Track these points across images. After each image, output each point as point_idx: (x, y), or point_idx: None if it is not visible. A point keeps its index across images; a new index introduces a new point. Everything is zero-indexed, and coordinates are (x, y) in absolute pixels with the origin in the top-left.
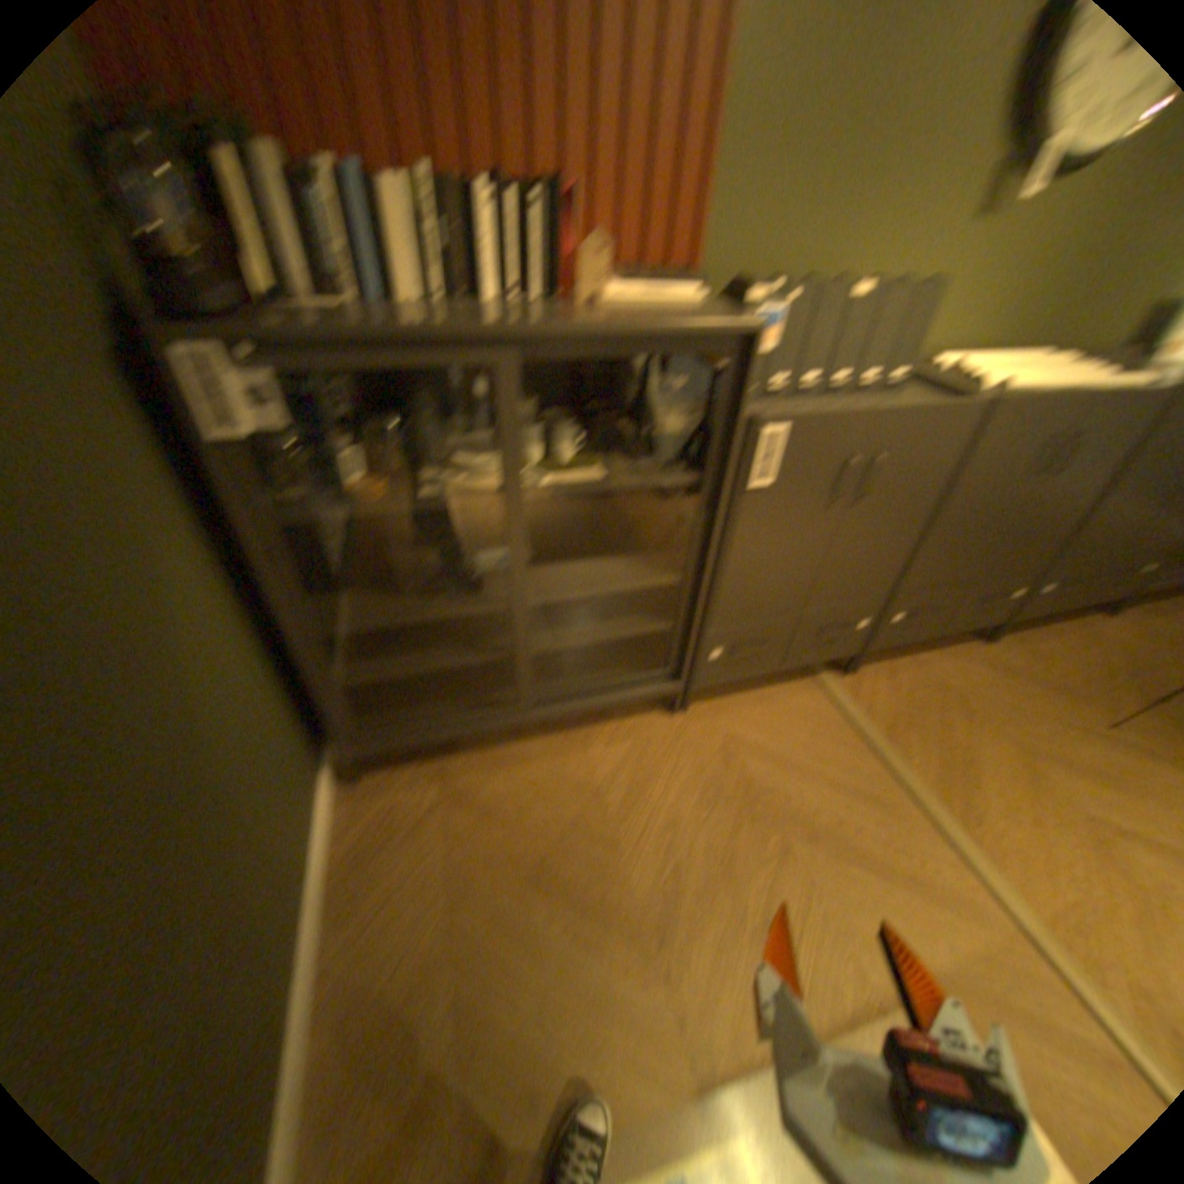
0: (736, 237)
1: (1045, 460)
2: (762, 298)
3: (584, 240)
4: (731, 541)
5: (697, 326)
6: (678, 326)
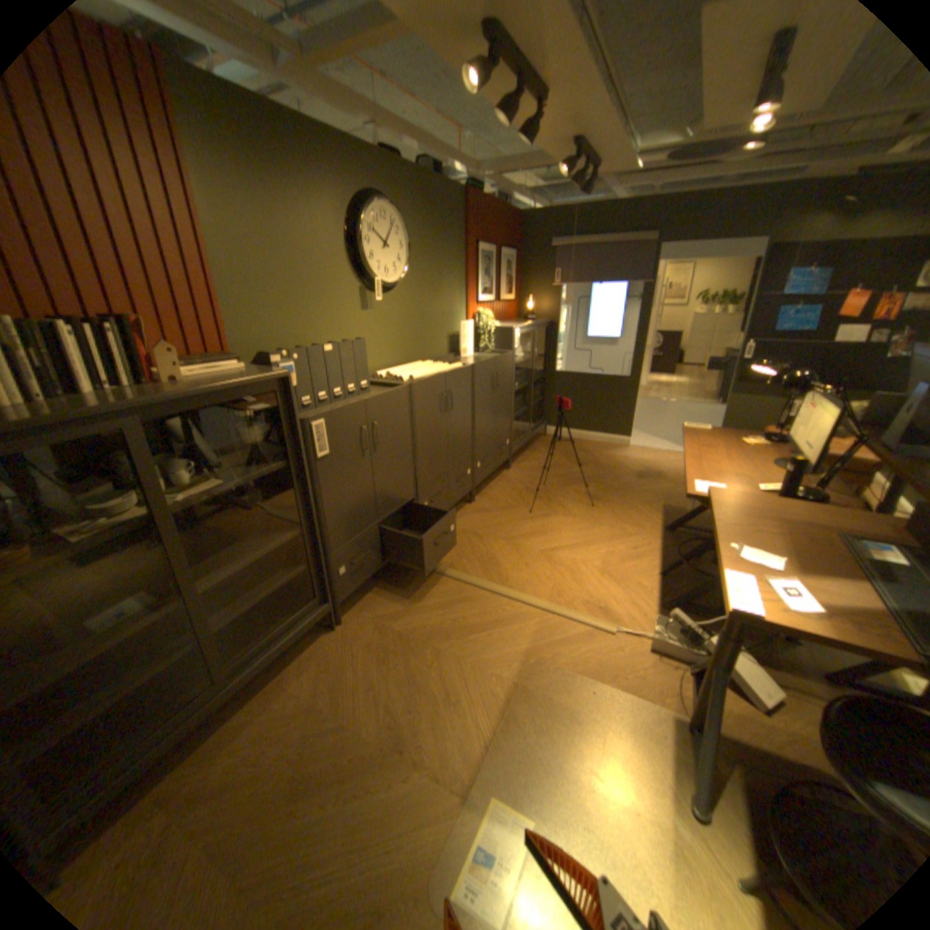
0: (246, 332)
1: (443, 406)
2: (280, 359)
3: (152, 345)
4: (321, 492)
5: (254, 378)
6: (244, 380)
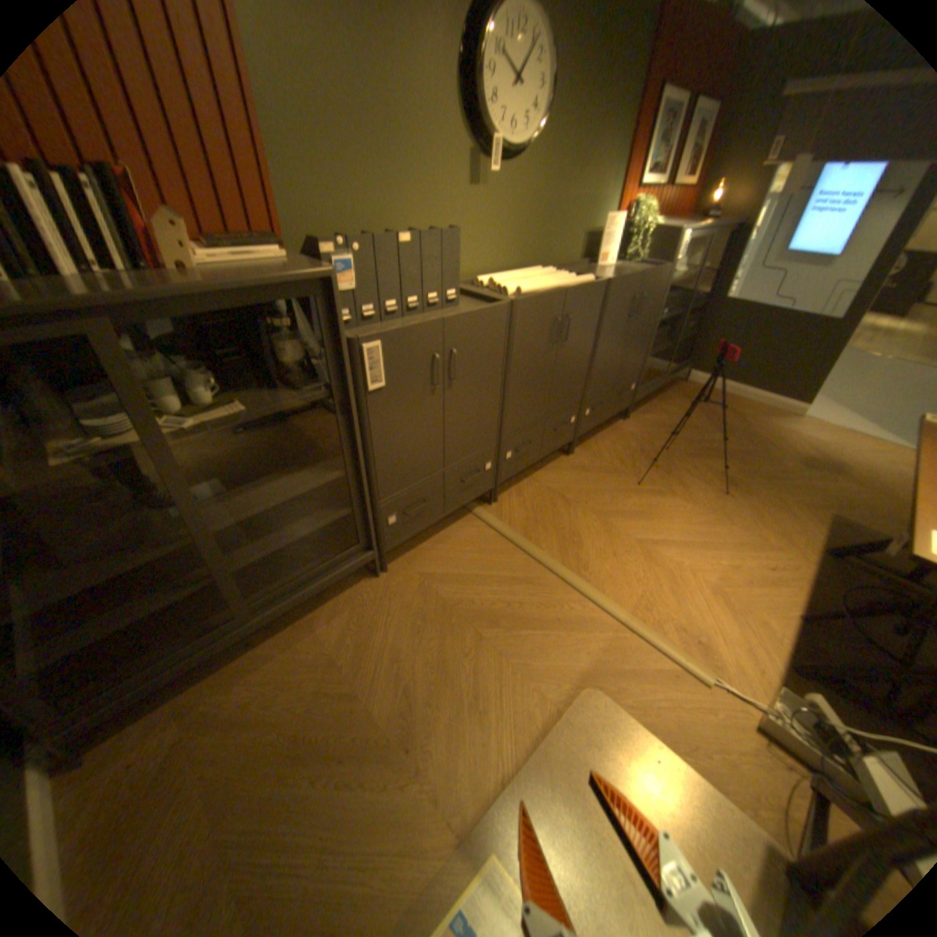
0: (305, 207)
1: (555, 335)
2: (333, 250)
3: (159, 215)
4: (371, 433)
5: (279, 276)
6: (263, 278)
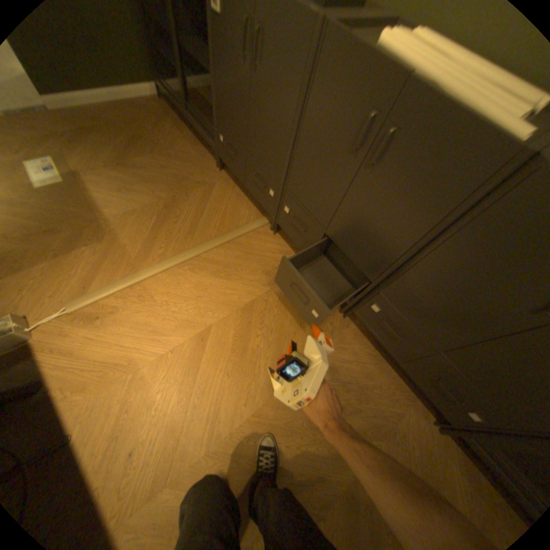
0: None
1: (364, 136)
2: None
3: None
4: (214, 51)
5: None
6: None
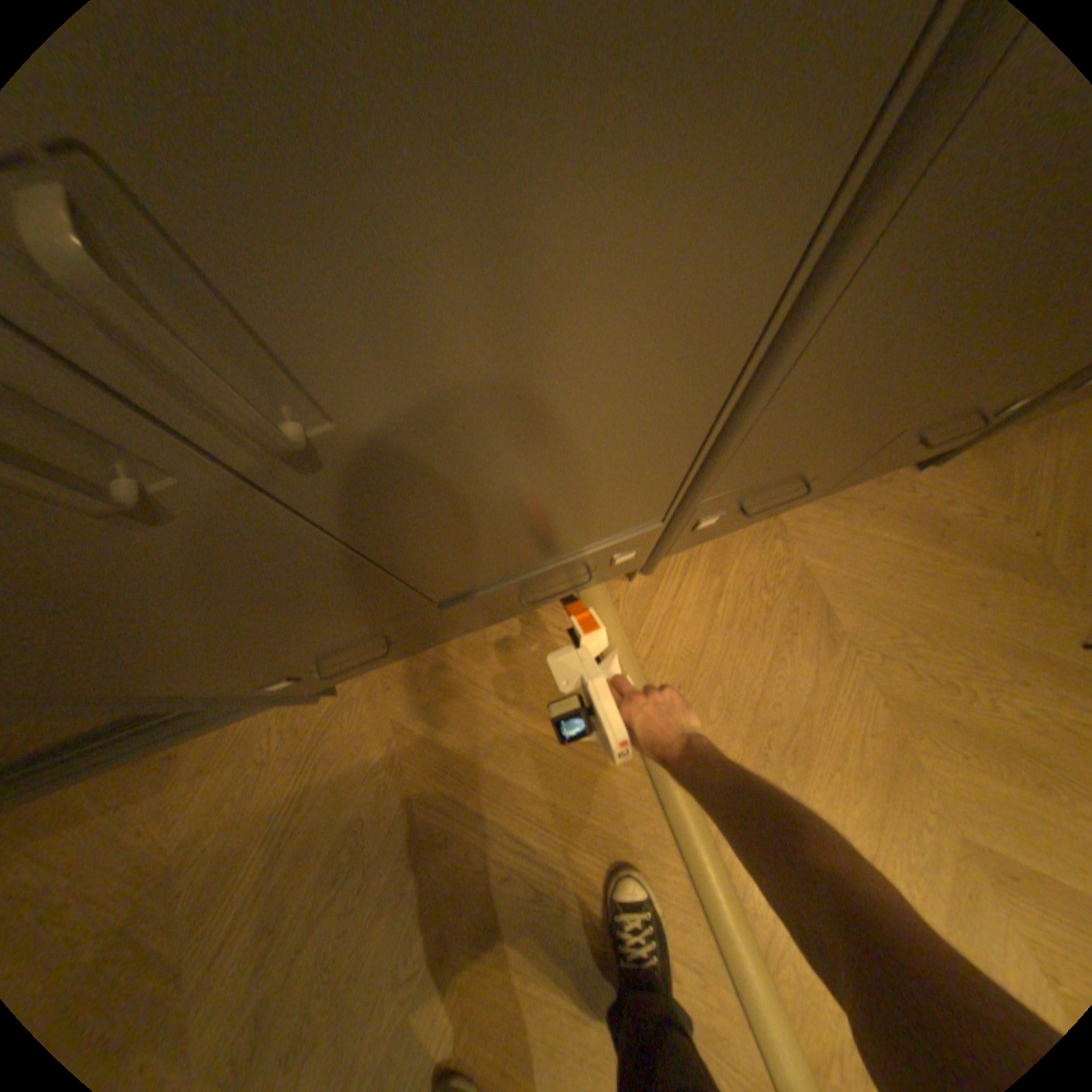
0: None
1: None
2: None
3: None
4: None
5: None
6: None
